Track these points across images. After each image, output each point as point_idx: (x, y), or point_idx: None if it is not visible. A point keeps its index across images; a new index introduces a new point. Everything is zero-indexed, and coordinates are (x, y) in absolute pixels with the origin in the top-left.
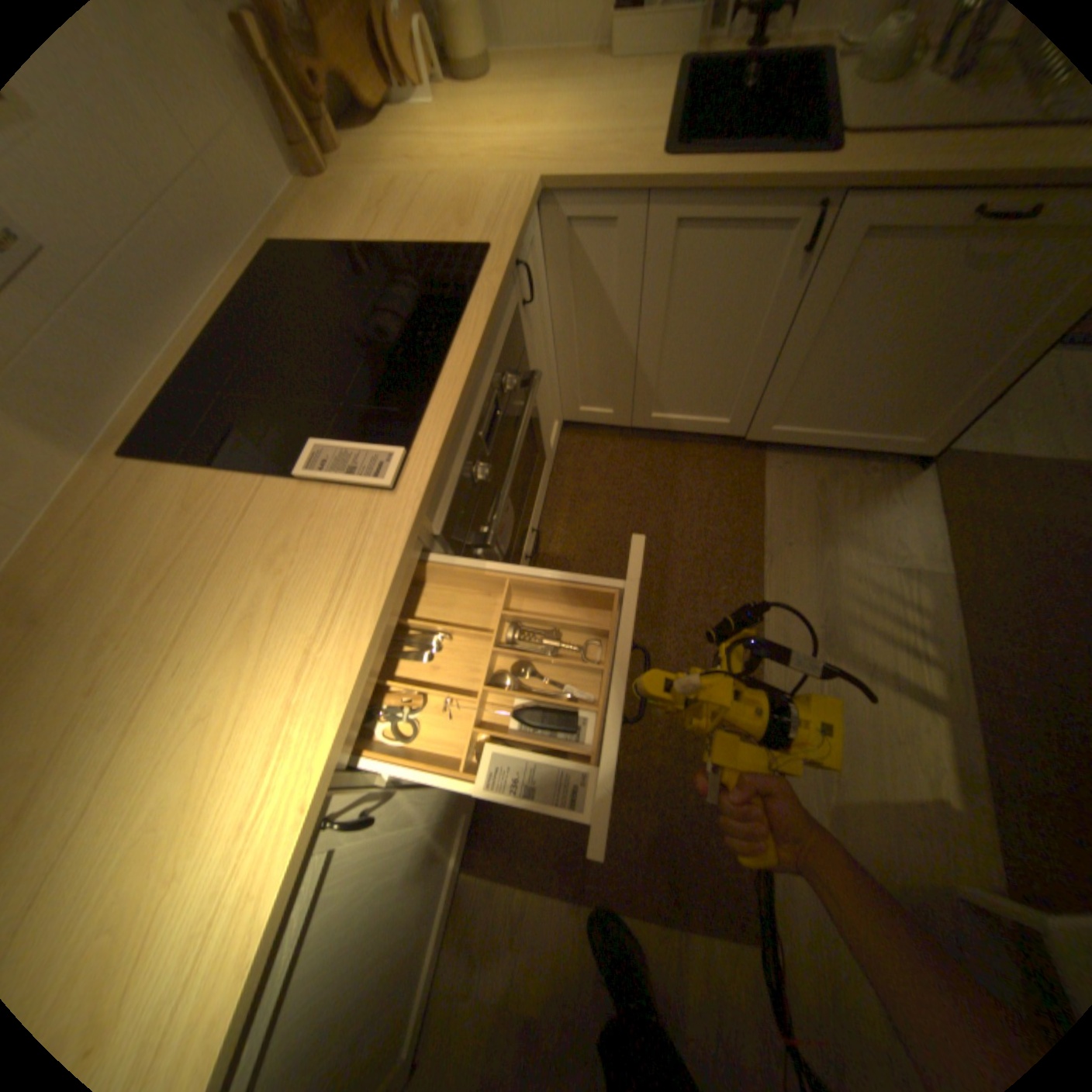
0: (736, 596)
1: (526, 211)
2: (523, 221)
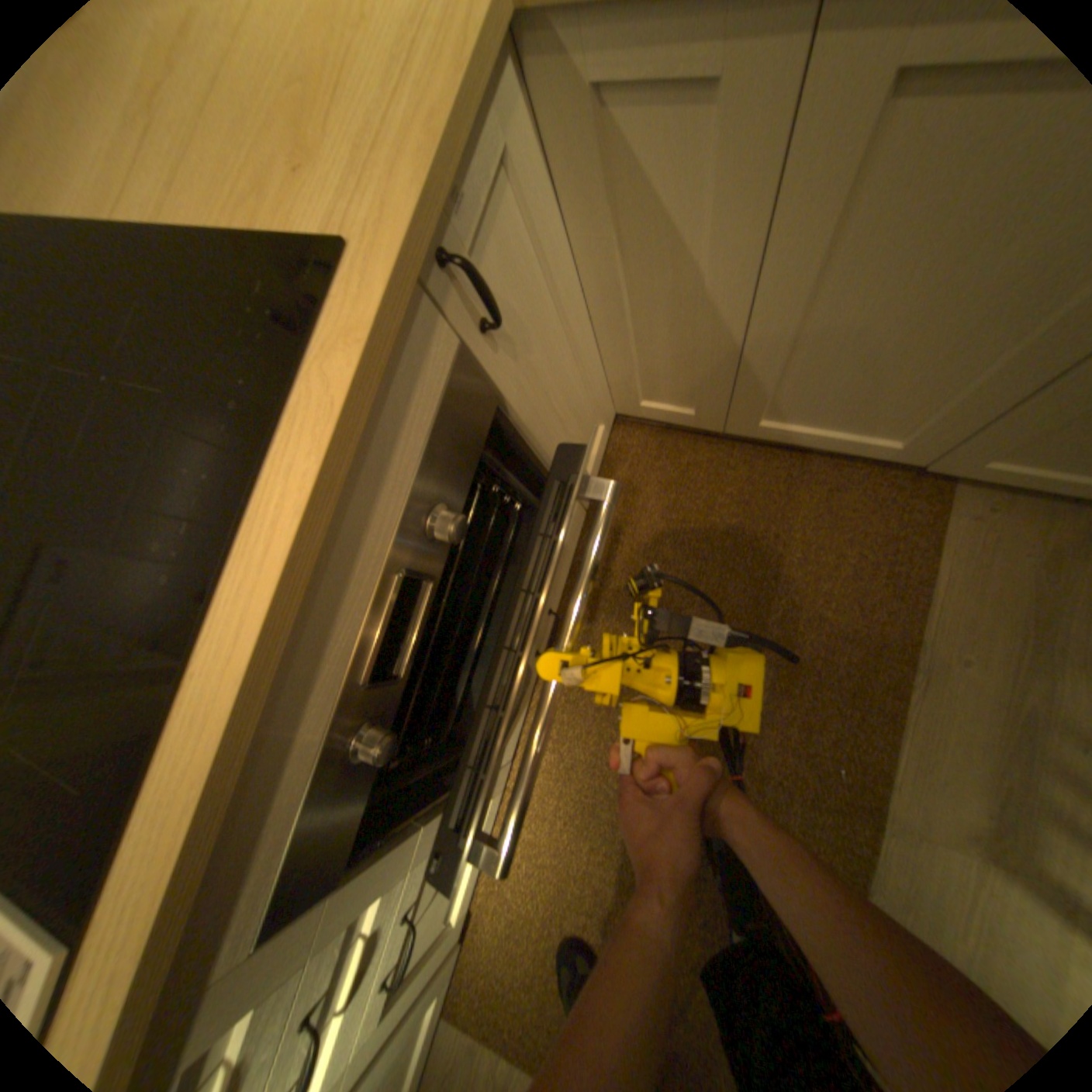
0: (858, 740)
1: (474, 88)
2: (450, 134)
